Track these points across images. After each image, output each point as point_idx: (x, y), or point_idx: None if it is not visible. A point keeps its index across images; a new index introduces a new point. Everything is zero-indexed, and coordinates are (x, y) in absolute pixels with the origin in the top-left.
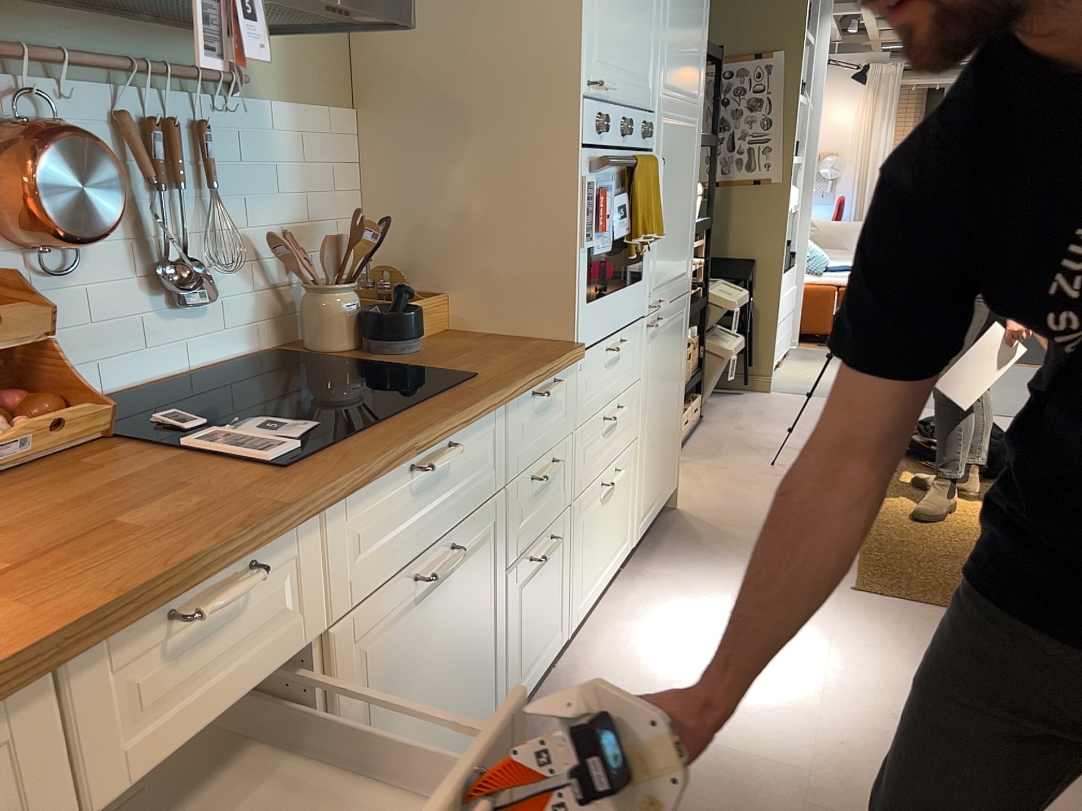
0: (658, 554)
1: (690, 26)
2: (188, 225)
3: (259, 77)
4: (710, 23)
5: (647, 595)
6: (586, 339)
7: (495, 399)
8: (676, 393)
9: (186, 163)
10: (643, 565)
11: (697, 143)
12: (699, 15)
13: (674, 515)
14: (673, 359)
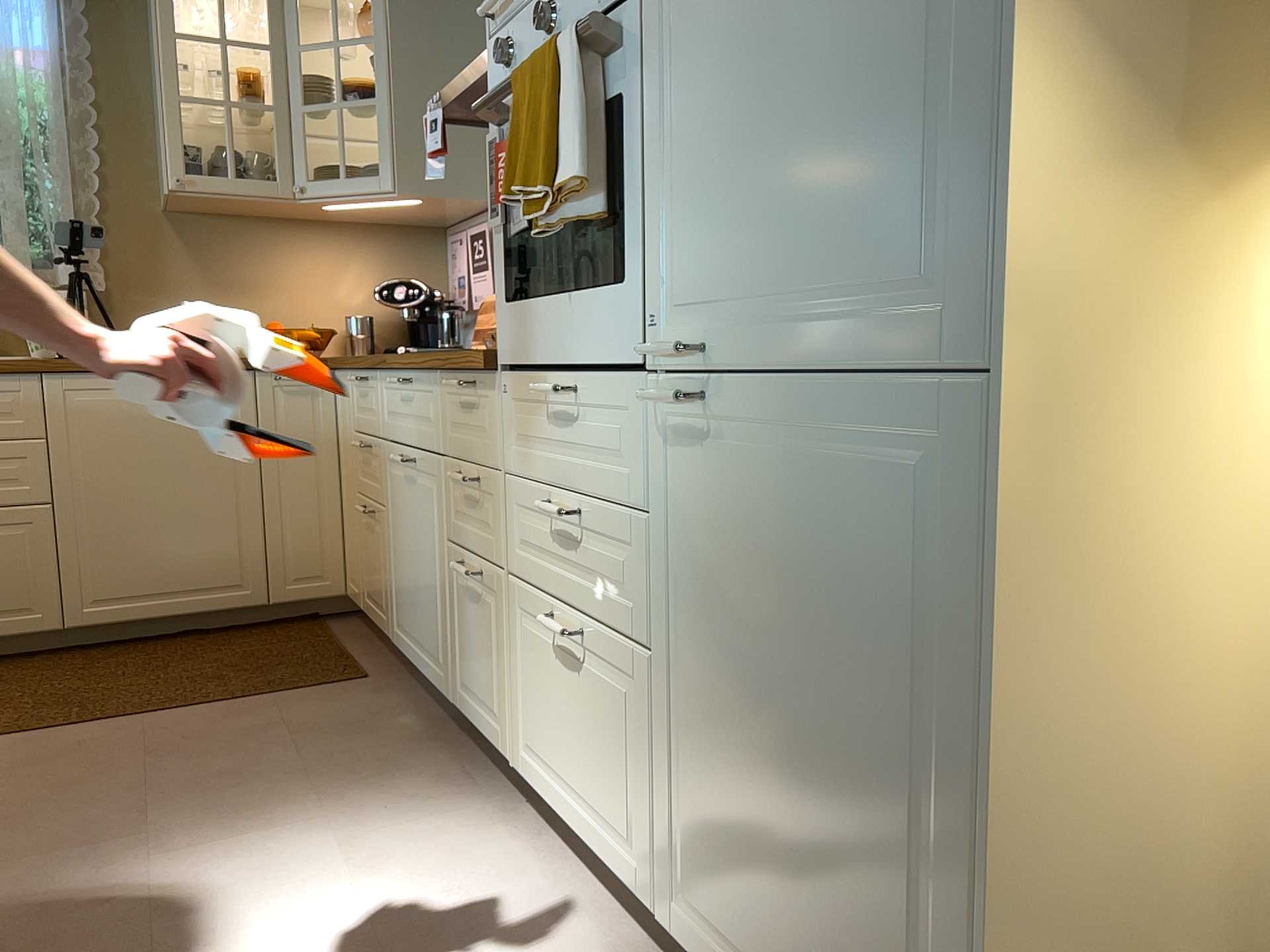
0: None
1: None
2: None
3: None
4: None
5: None
6: (509, 353)
7: (417, 359)
8: (888, 763)
9: None
10: None
11: None
12: None
13: None
14: (838, 594)
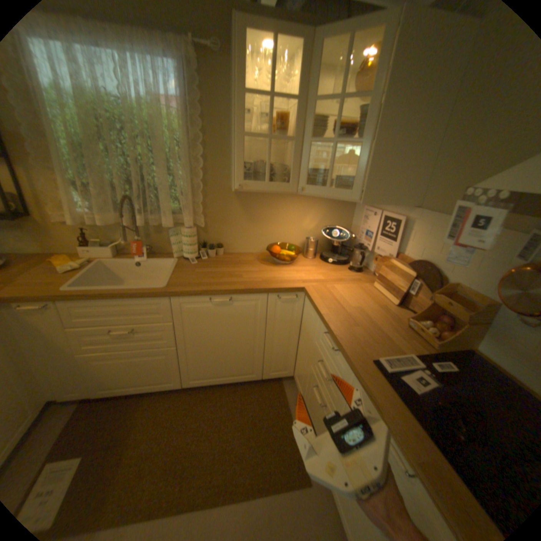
0: None
1: None
2: None
3: None
4: None
5: None
6: None
7: None
8: None
9: None
10: None
11: None
12: None
13: None
14: None
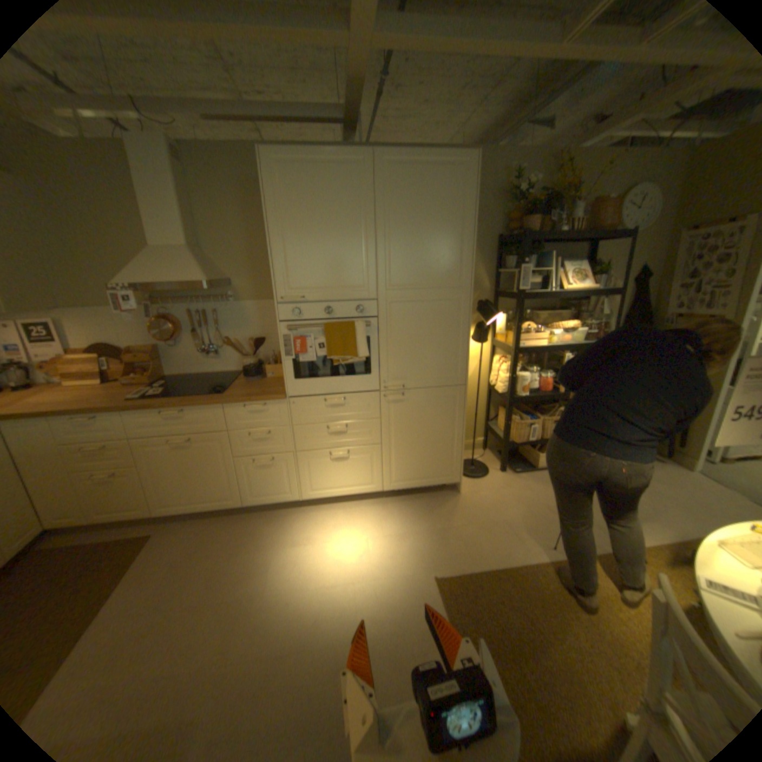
0: (407, 503)
1: (429, 249)
2: (211, 336)
3: (240, 294)
4: (475, 239)
5: (368, 512)
6: (295, 393)
7: (203, 403)
8: (443, 435)
9: (205, 321)
10: (393, 503)
11: (460, 307)
12: (449, 240)
13: (451, 495)
14: (433, 417)
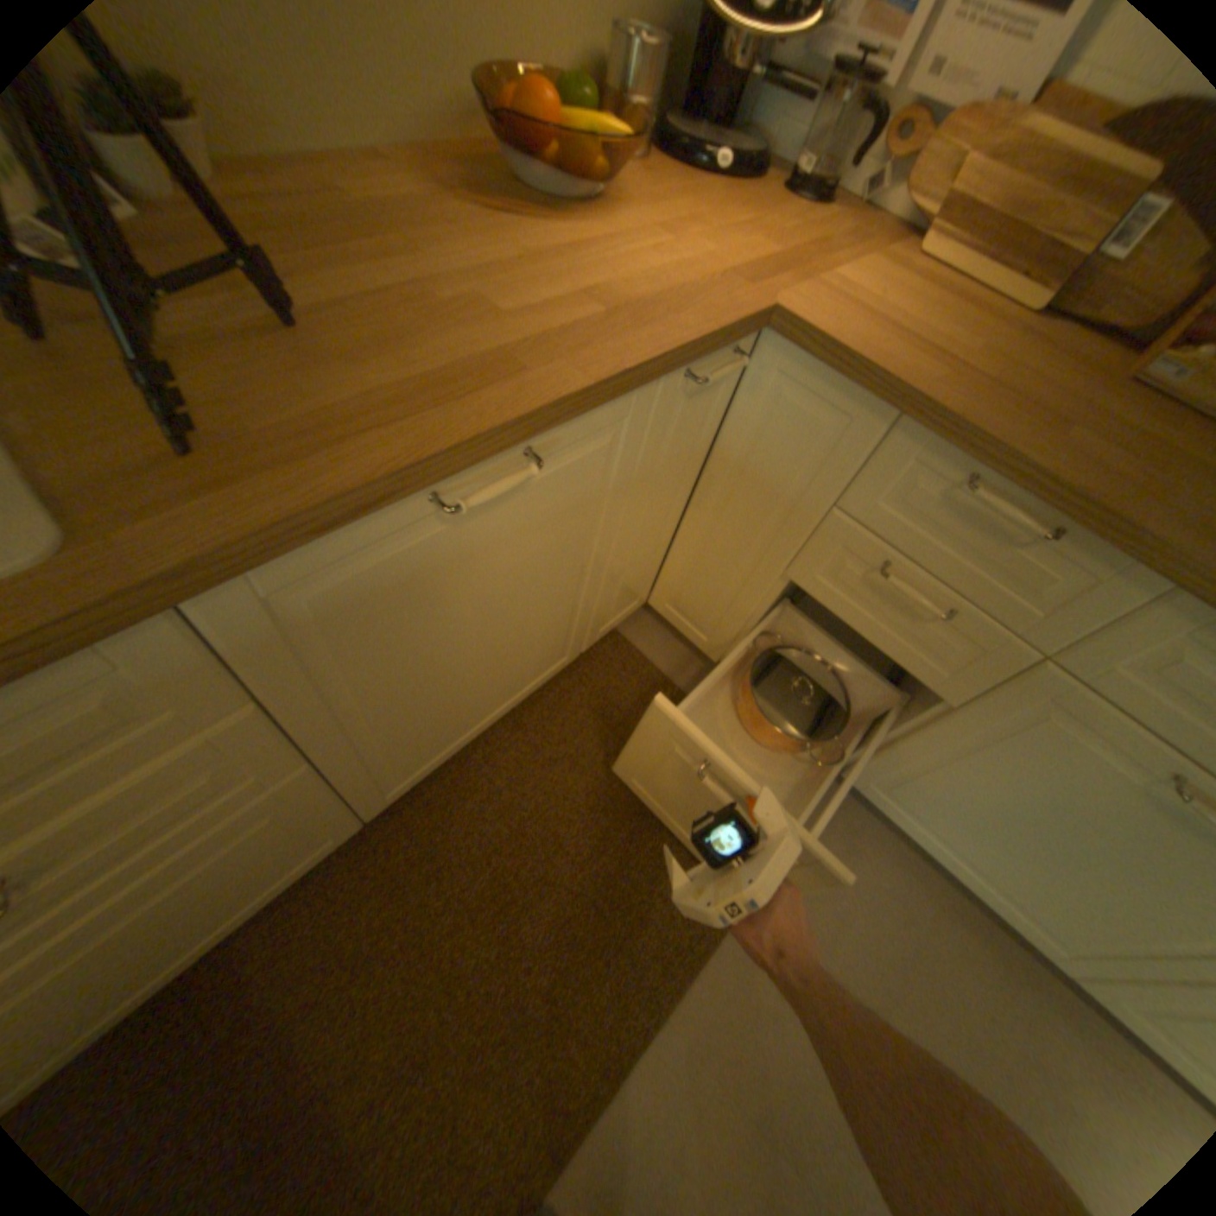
0: None
1: None
2: None
3: None
4: None
5: None
6: None
7: None
8: None
9: None
10: None
11: None
12: None
13: None
14: None
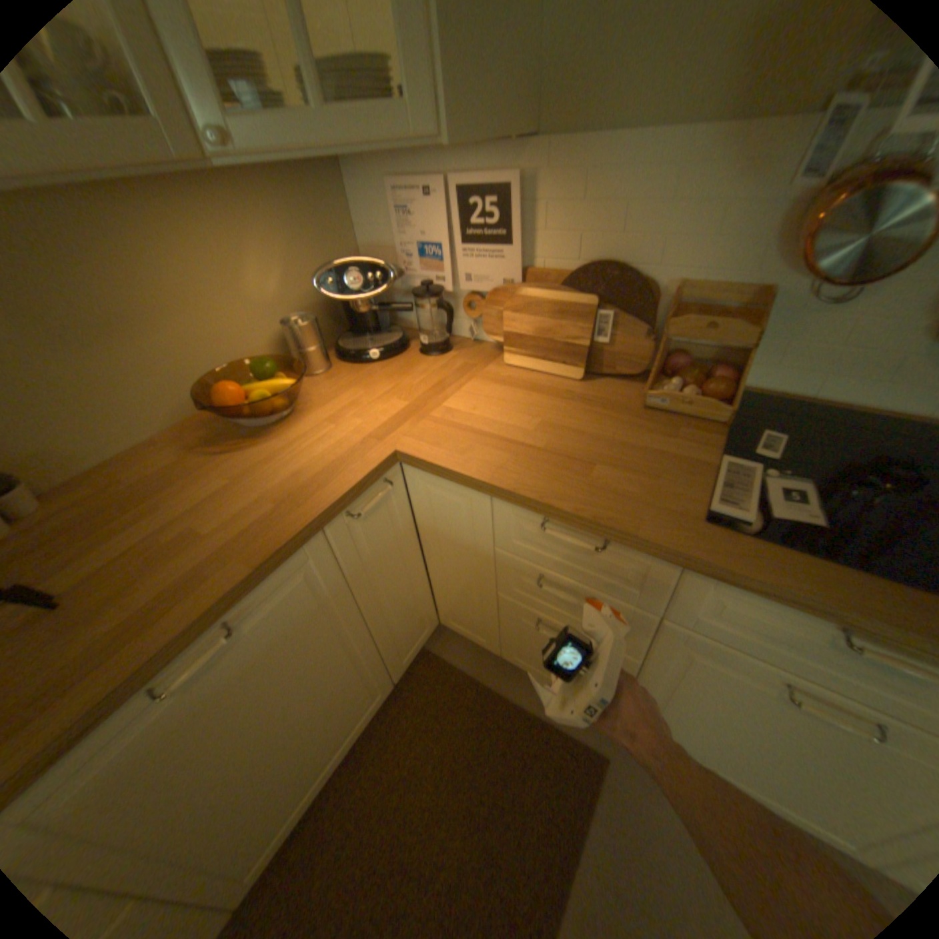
0: None
1: None
2: None
3: None
4: None
5: None
6: None
7: None
8: None
9: None
10: None
11: None
12: None
13: None
14: None
